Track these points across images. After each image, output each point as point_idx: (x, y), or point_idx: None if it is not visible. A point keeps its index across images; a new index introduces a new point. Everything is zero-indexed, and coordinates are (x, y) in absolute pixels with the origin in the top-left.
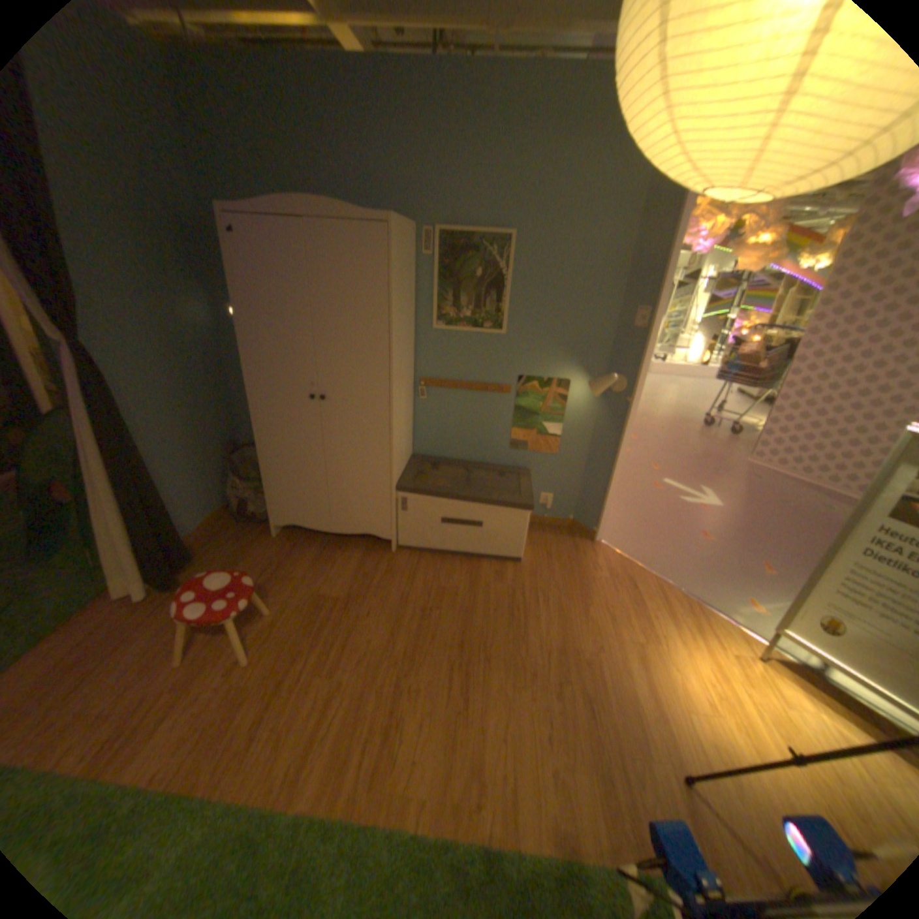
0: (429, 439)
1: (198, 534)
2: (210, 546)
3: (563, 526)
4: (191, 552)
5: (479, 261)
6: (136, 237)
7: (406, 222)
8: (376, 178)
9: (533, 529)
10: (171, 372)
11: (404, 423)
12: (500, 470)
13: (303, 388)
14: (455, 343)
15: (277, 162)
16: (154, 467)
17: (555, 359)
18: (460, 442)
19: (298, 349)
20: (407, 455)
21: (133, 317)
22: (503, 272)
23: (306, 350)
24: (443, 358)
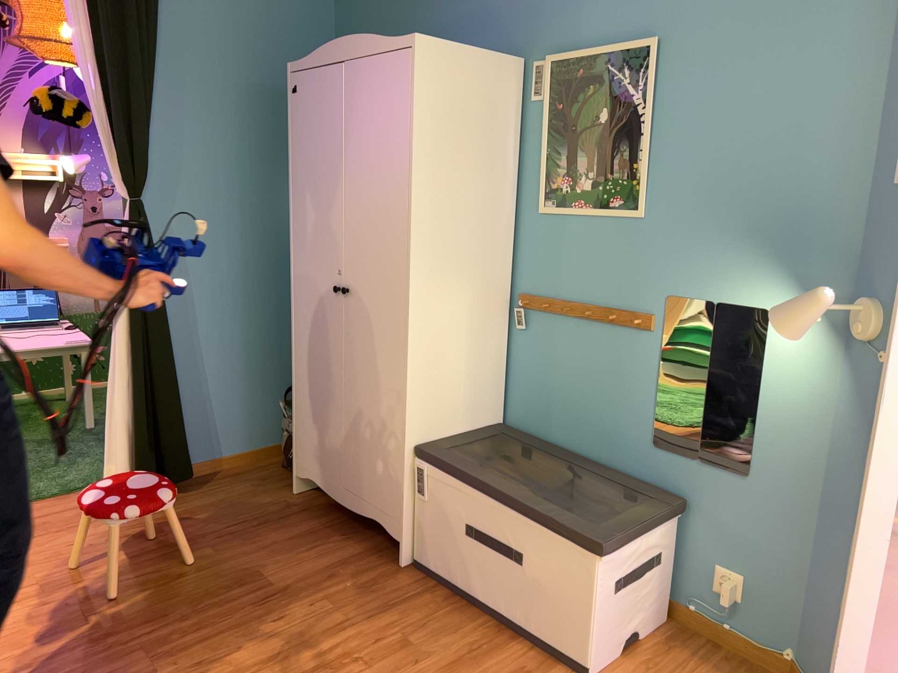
0: (528, 403)
1: (233, 463)
2: (230, 479)
3: (765, 671)
4: (209, 477)
5: (603, 99)
6: (250, 116)
7: (477, 54)
8: (487, 14)
9: (685, 645)
10: (254, 258)
11: (464, 355)
12: (622, 485)
13: (331, 277)
14: (570, 236)
15: (401, 23)
16: (199, 358)
17: (735, 267)
18: (572, 417)
19: (331, 225)
20: (474, 416)
21: (223, 193)
22: (639, 112)
23: (336, 225)
24: (552, 262)
